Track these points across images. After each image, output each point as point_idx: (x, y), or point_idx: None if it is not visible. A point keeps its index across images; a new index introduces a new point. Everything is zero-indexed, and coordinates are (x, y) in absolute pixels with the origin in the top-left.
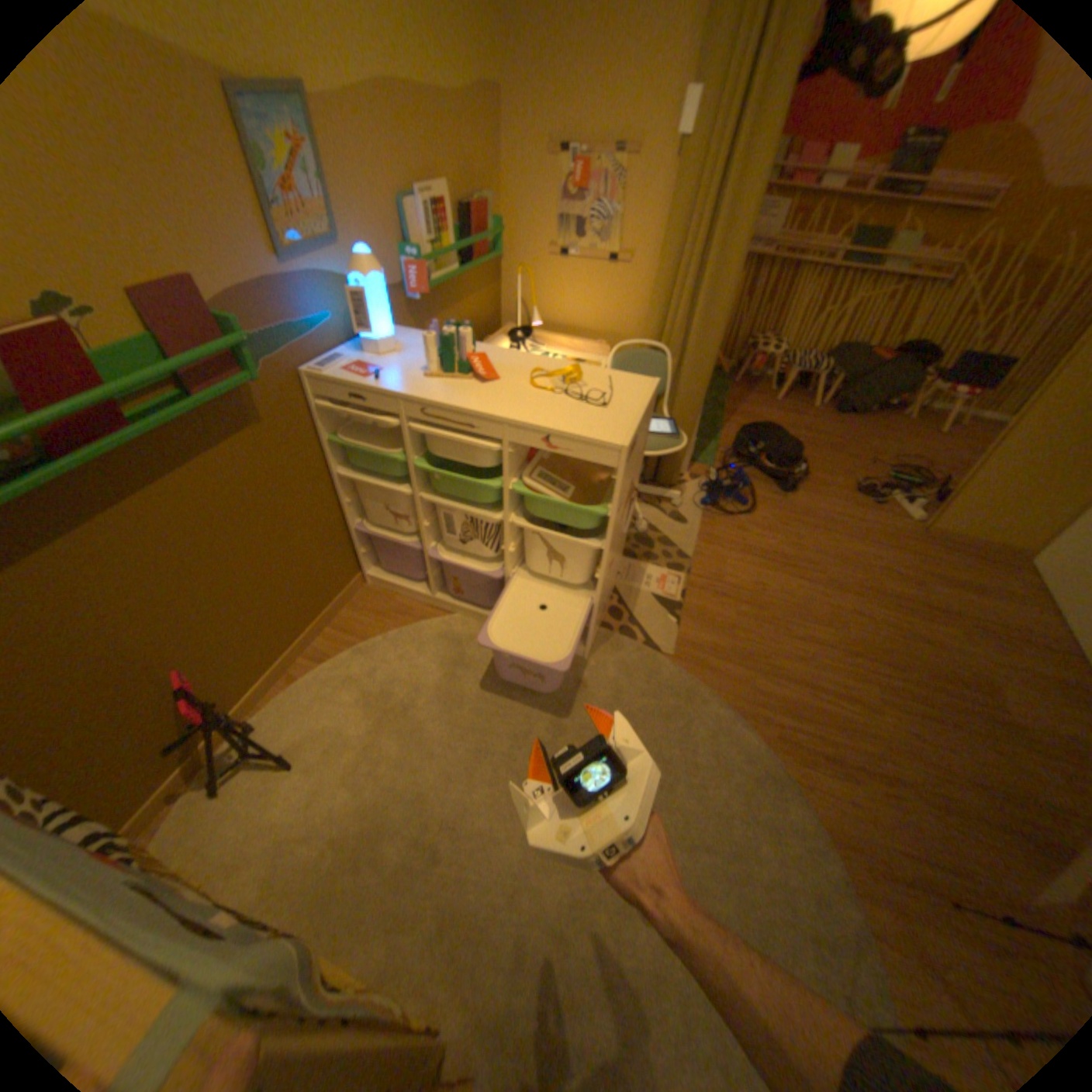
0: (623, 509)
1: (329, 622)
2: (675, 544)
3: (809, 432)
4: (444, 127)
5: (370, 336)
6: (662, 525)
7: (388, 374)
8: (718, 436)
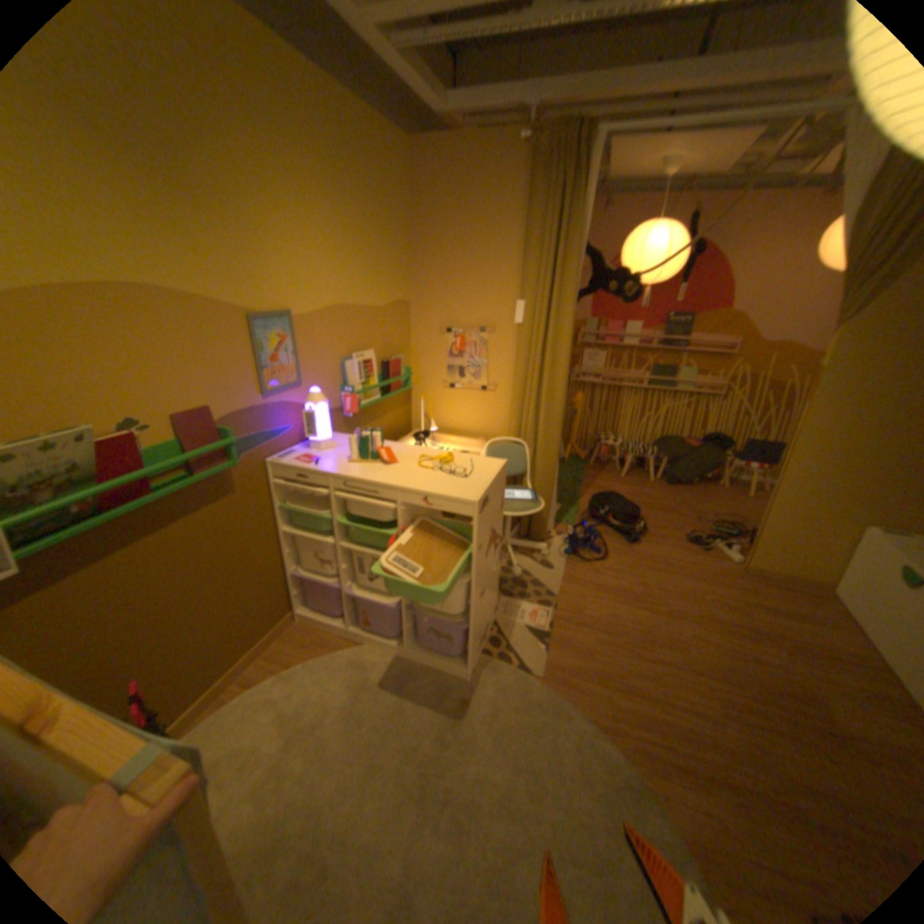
0: (484, 549)
1: (259, 655)
2: (544, 585)
3: (647, 499)
4: (373, 325)
5: (314, 440)
6: (534, 571)
7: (324, 462)
8: (576, 504)
